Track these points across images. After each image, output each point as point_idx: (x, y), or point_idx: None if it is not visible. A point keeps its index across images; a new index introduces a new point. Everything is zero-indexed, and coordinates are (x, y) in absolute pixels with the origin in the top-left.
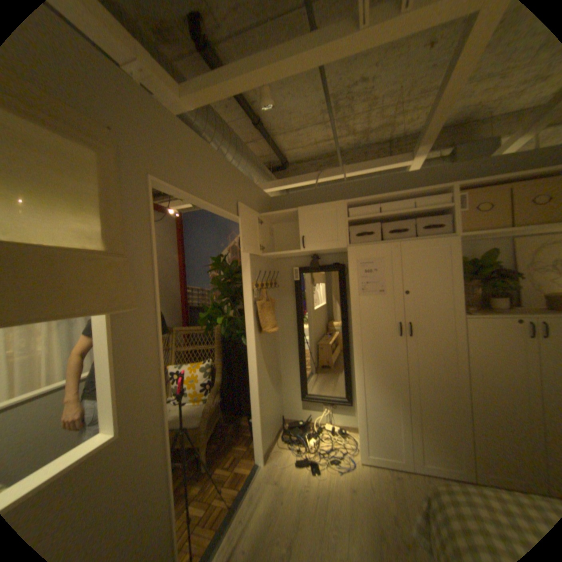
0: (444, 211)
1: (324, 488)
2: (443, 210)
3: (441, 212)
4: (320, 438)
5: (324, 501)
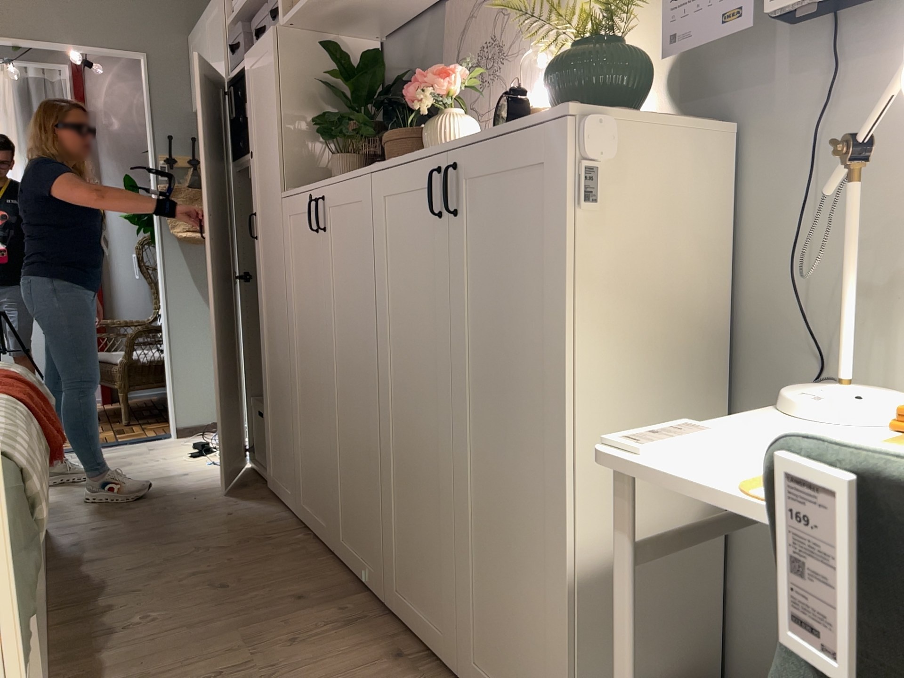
0: None
1: (174, 464)
2: None
3: None
4: None
5: (150, 469)
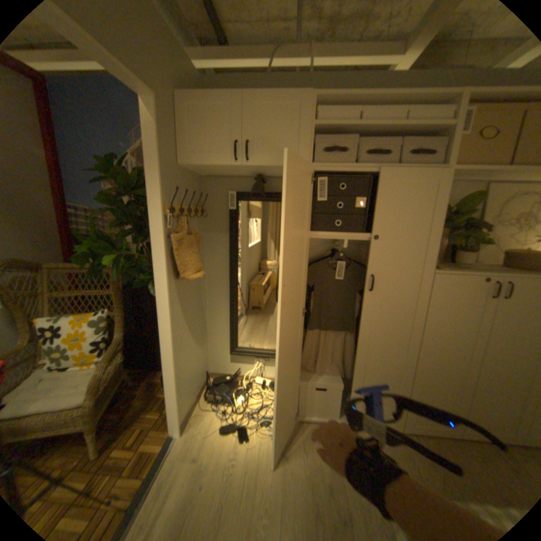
0: (439, 131)
1: (253, 457)
2: (439, 129)
3: (433, 133)
4: (249, 390)
5: (252, 476)
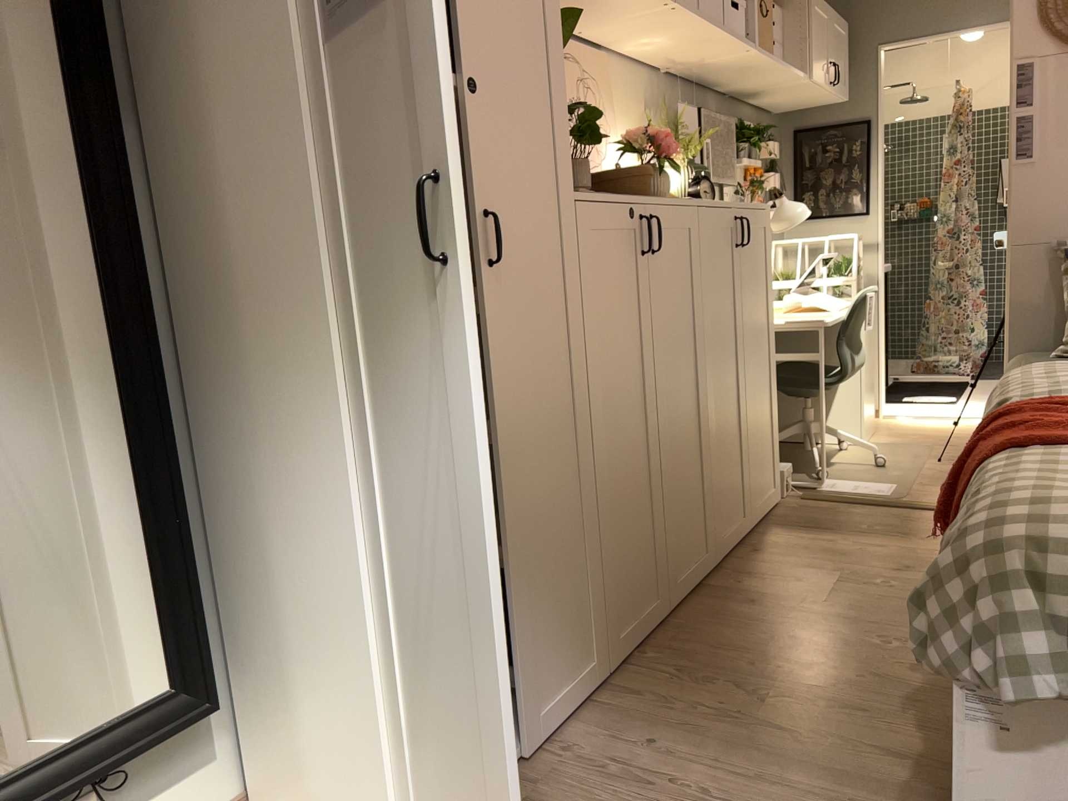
0: None
1: None
2: None
3: None
4: None
5: None
